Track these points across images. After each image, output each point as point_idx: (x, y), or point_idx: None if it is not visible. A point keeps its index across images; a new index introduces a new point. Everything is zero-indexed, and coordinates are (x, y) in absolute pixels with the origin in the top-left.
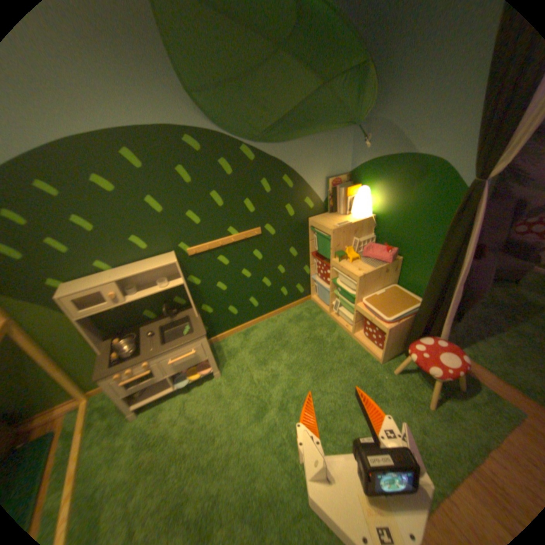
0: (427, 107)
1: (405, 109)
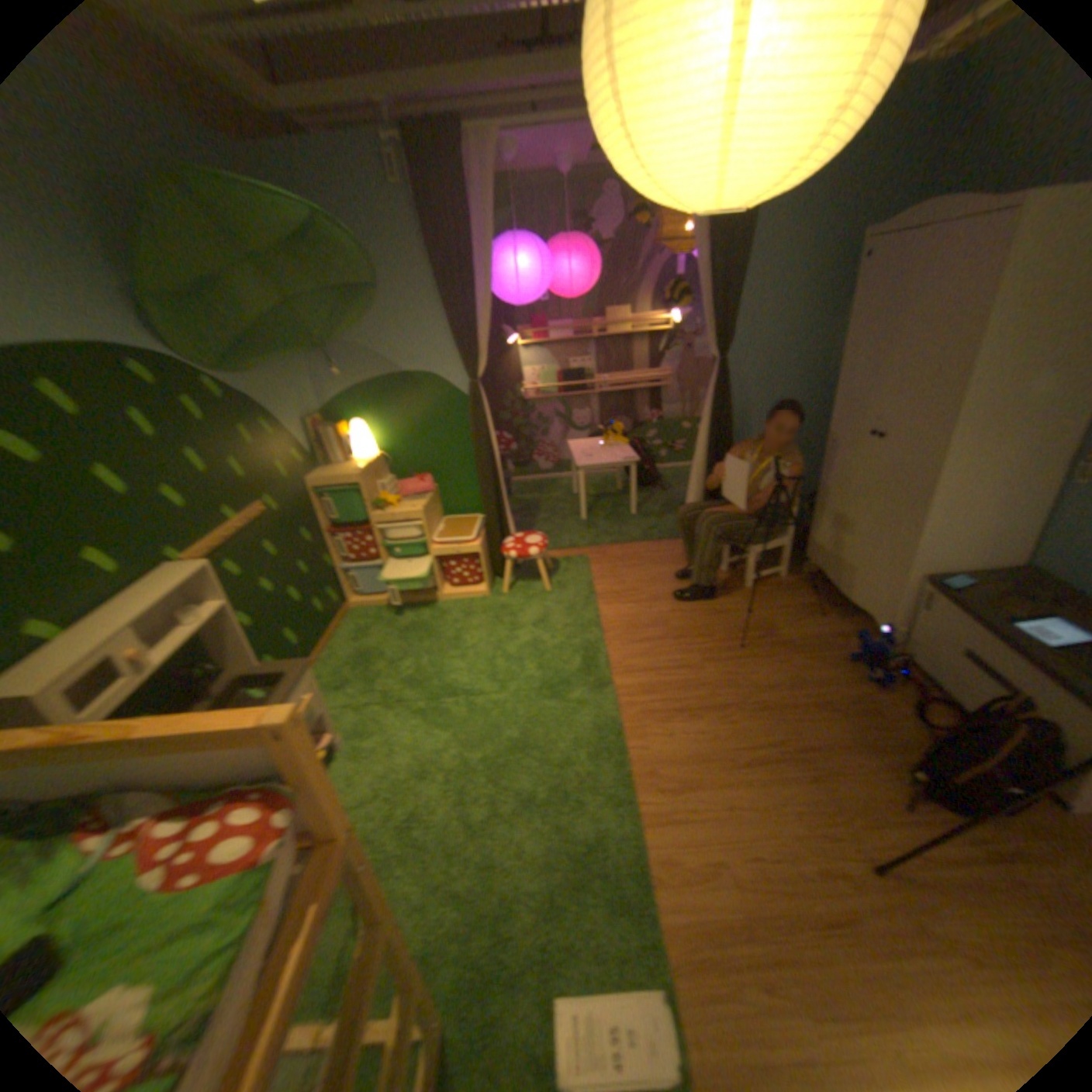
0: (392, 329)
1: (368, 332)
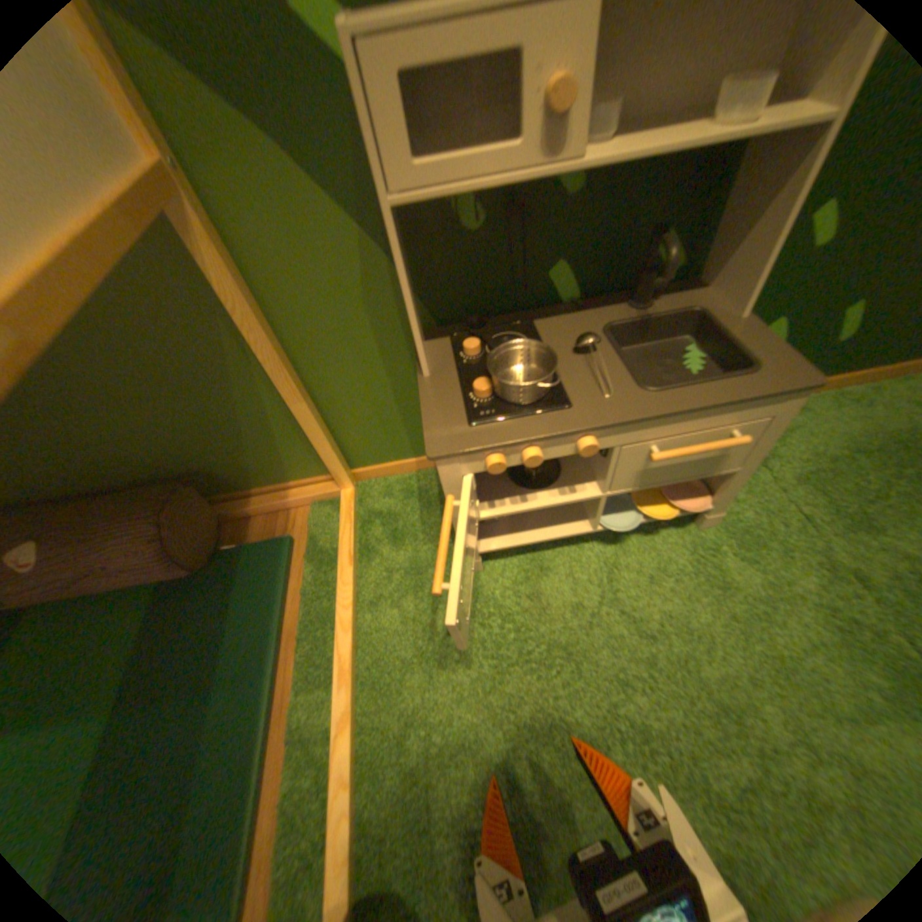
0: None
1: None
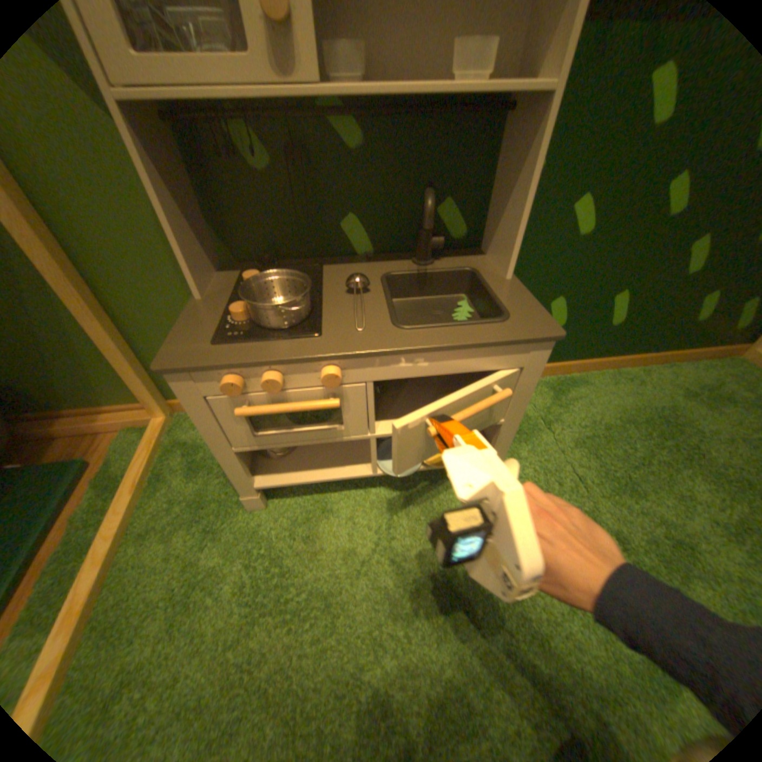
0: None
1: None
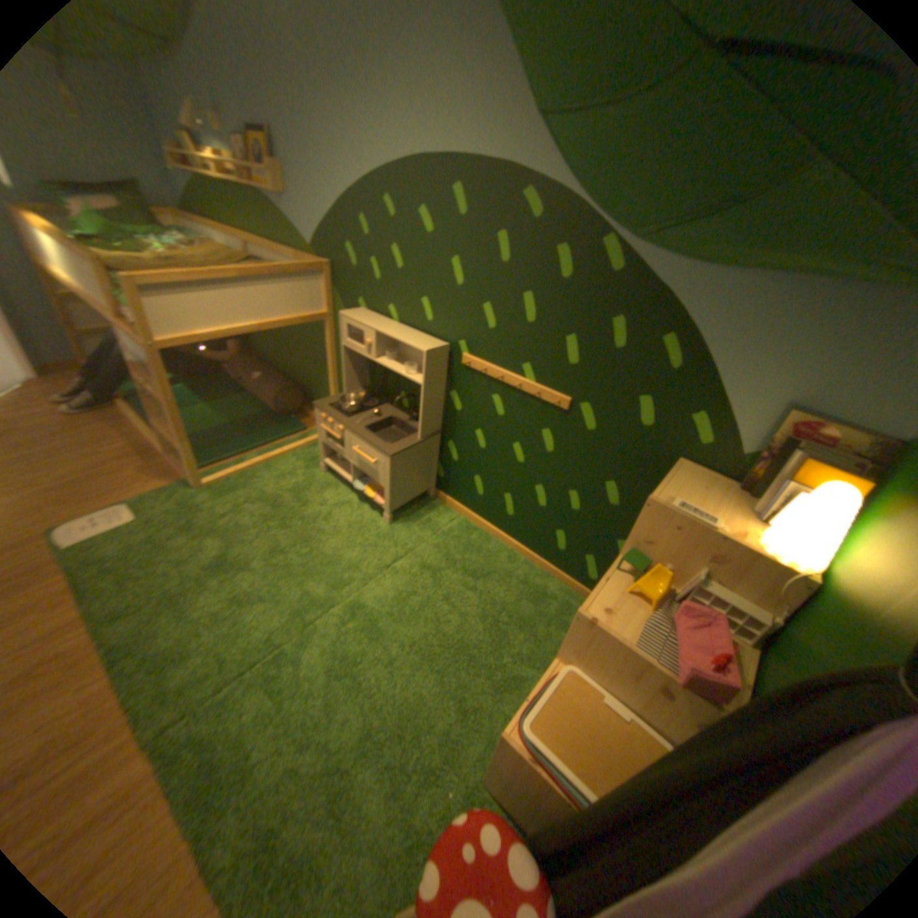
0: None
1: None
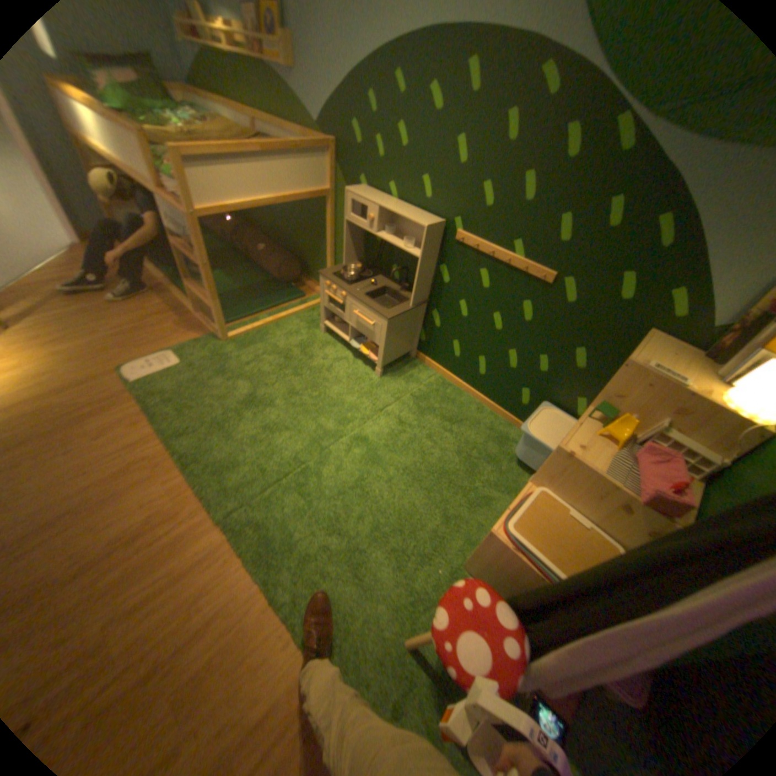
0: None
1: None
